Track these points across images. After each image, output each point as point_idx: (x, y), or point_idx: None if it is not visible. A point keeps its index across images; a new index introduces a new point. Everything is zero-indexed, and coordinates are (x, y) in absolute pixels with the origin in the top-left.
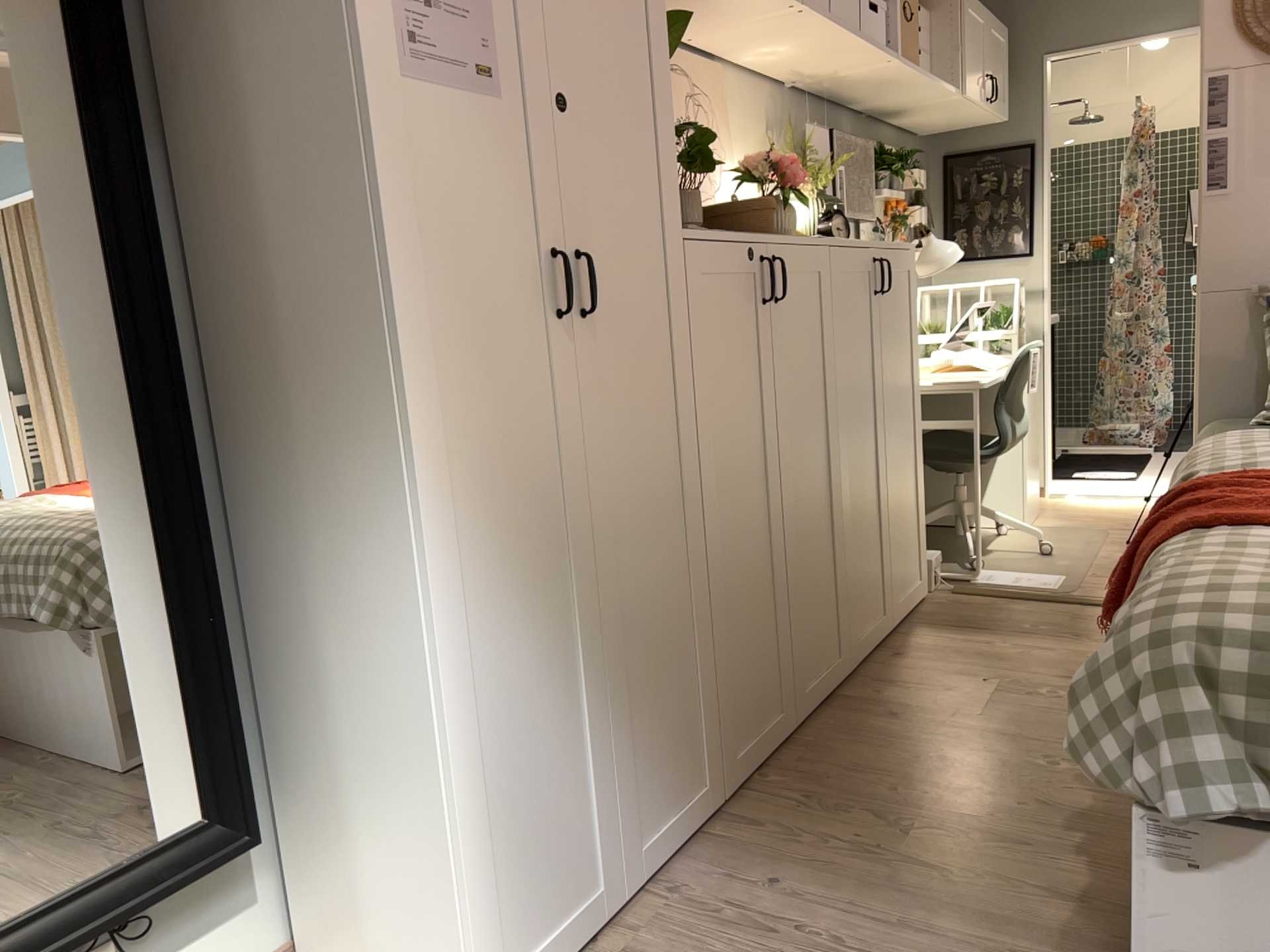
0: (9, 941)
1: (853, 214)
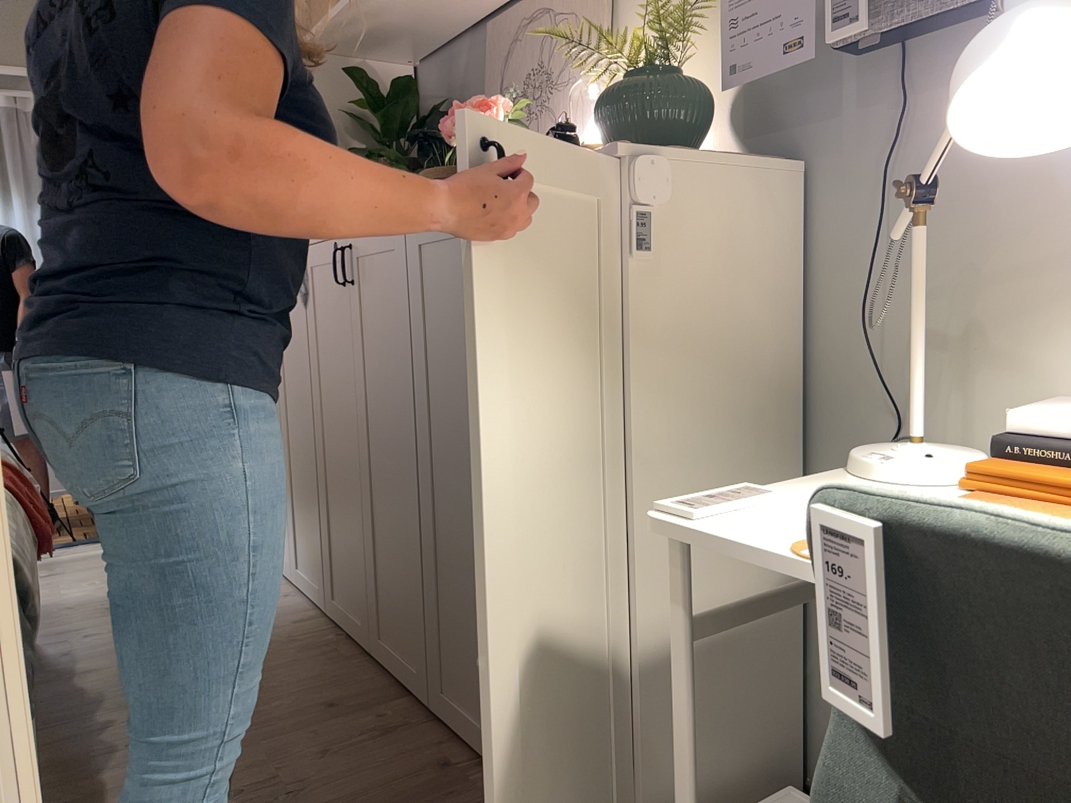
0: None
1: (944, 6)
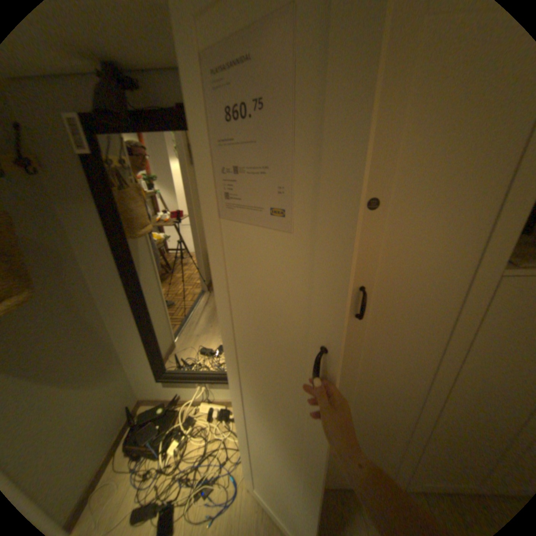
0: (185, 374)
1: None
